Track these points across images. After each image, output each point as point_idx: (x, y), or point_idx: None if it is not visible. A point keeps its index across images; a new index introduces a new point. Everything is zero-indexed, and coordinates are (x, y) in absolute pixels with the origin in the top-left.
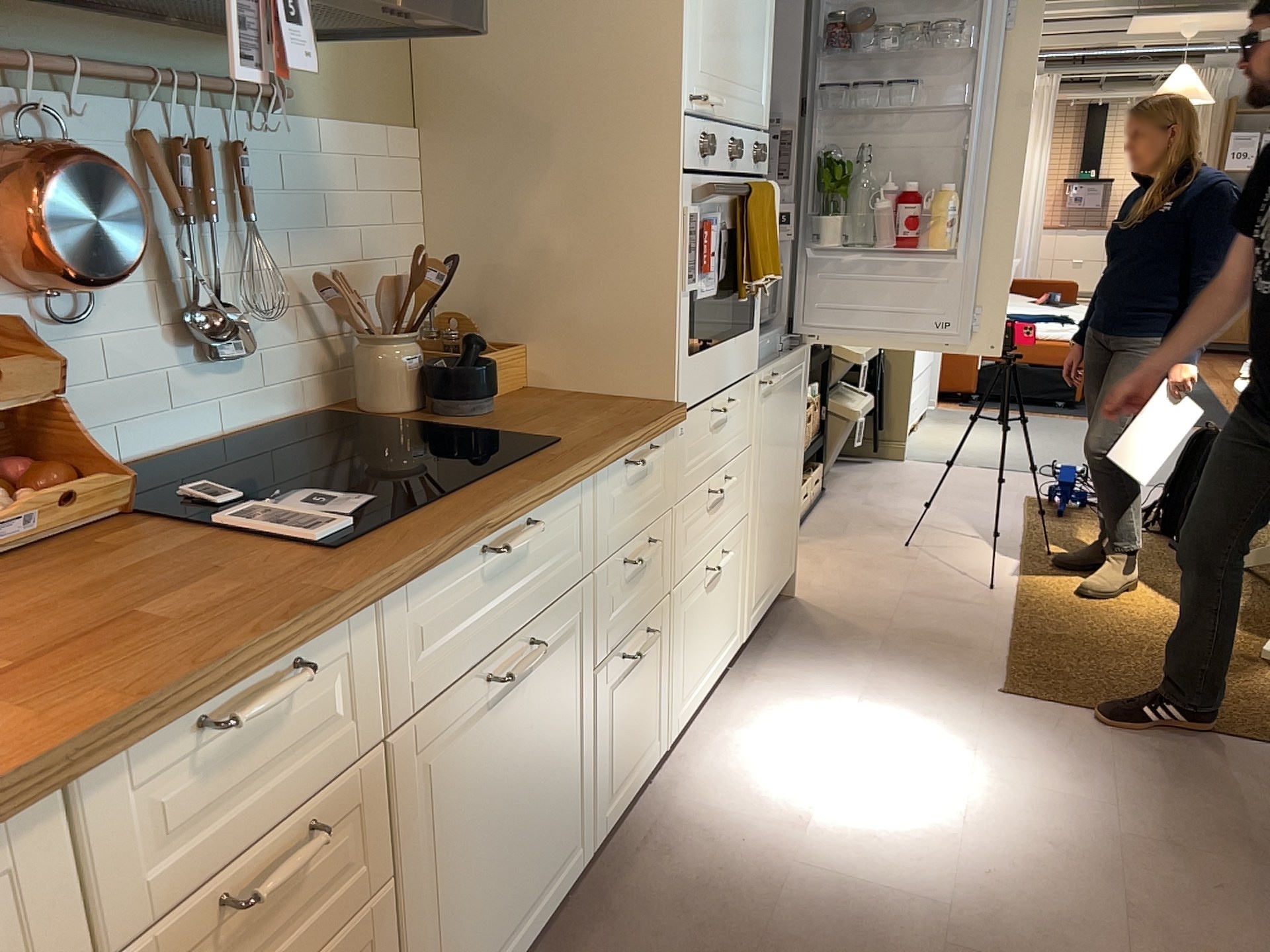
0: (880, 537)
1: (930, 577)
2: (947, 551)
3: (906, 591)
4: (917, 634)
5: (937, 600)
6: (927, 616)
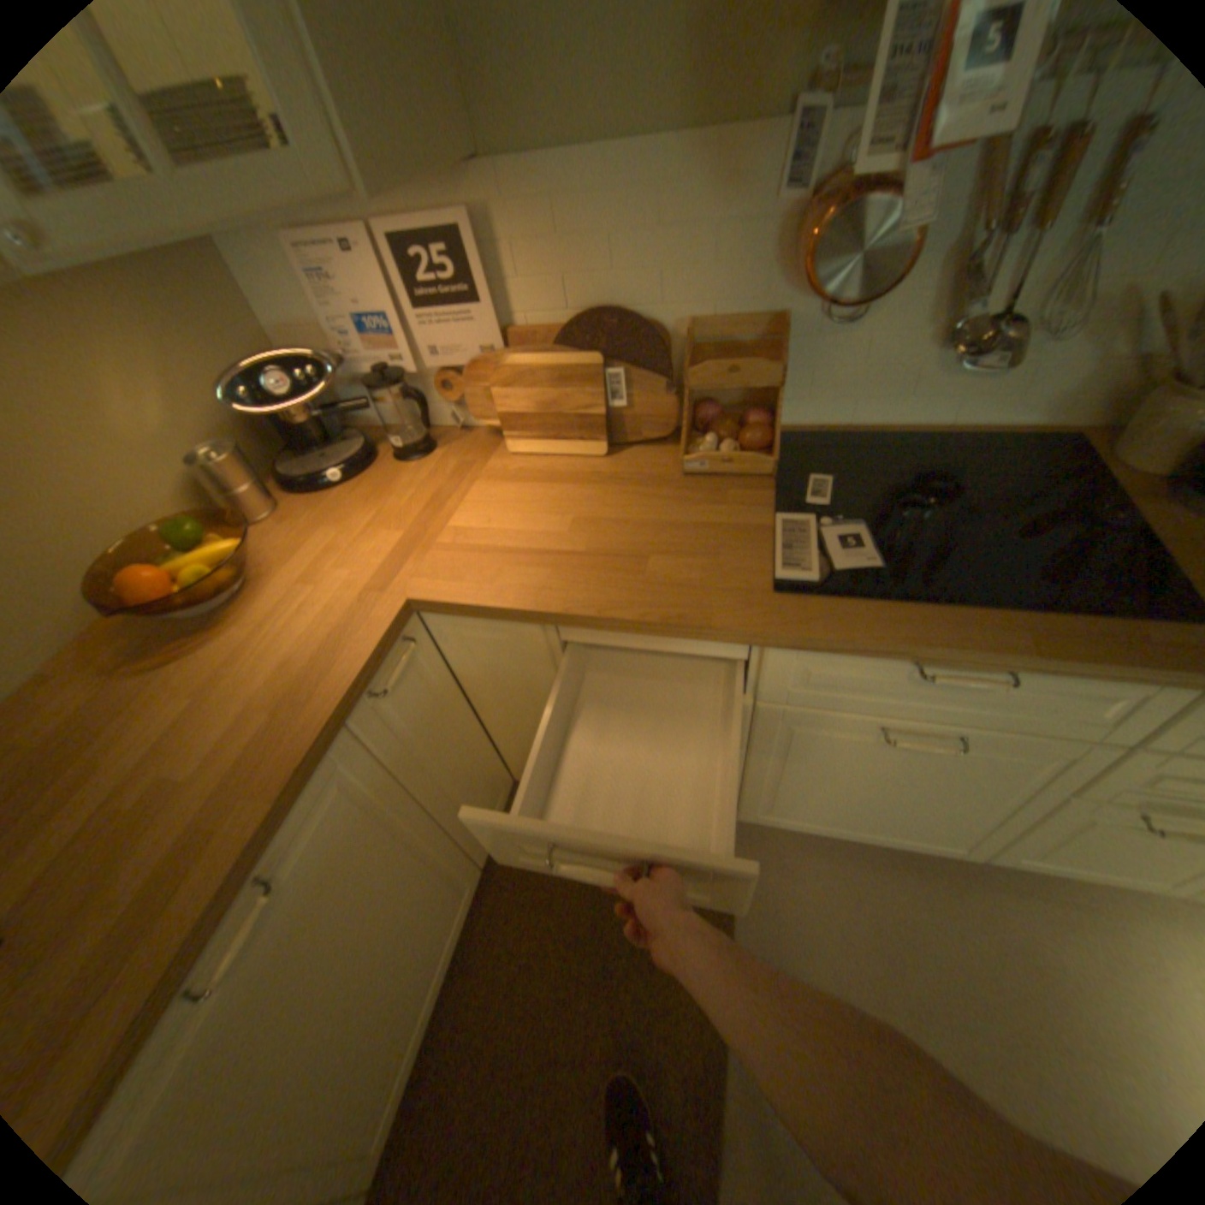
0: None
1: None
2: None
3: None
4: None
5: None
6: None
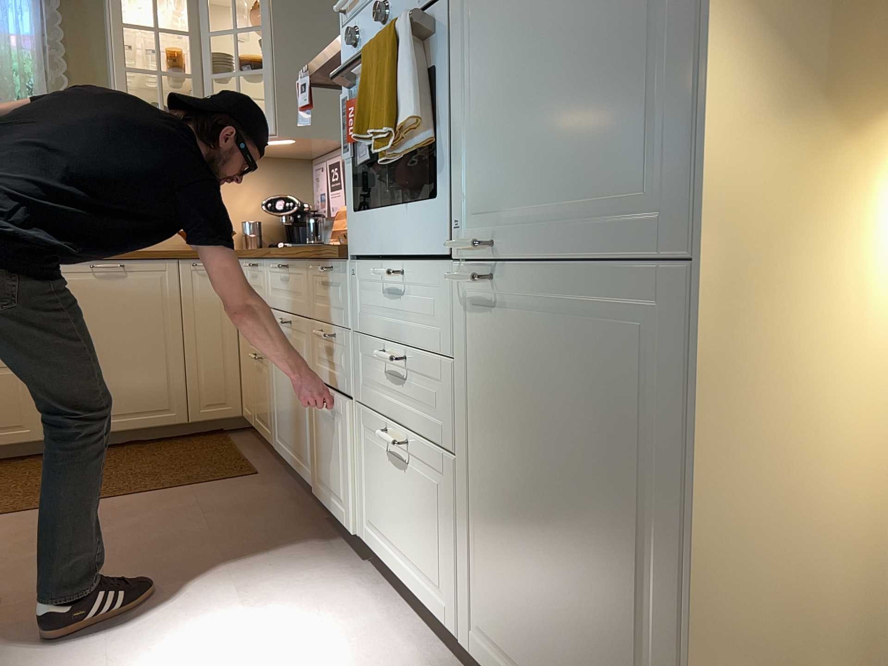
0: None
1: None
2: None
3: None
4: None
5: None
6: None
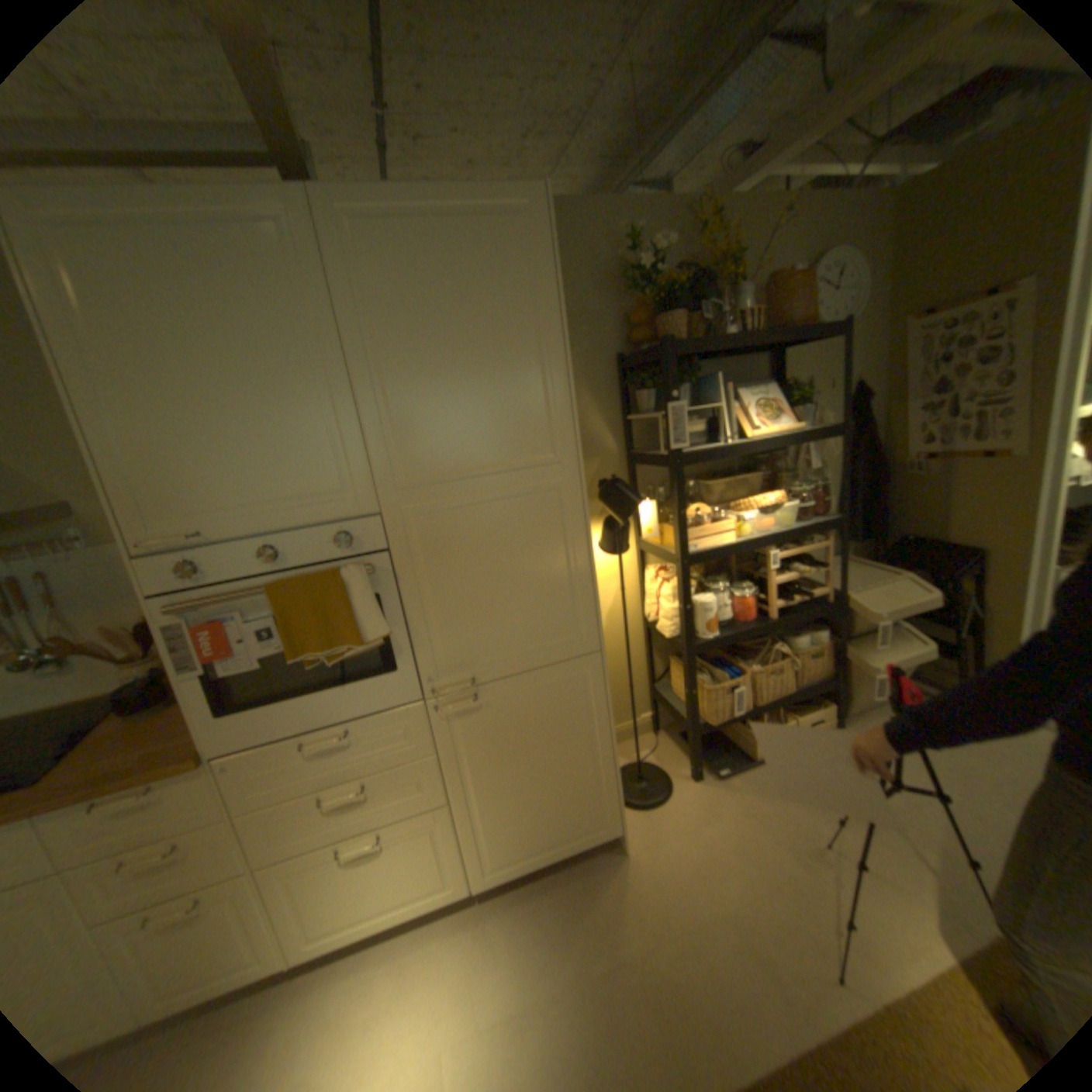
0: (815, 823)
1: (789, 916)
2: (871, 886)
3: (733, 918)
4: (655, 990)
5: (750, 955)
6: (703, 972)
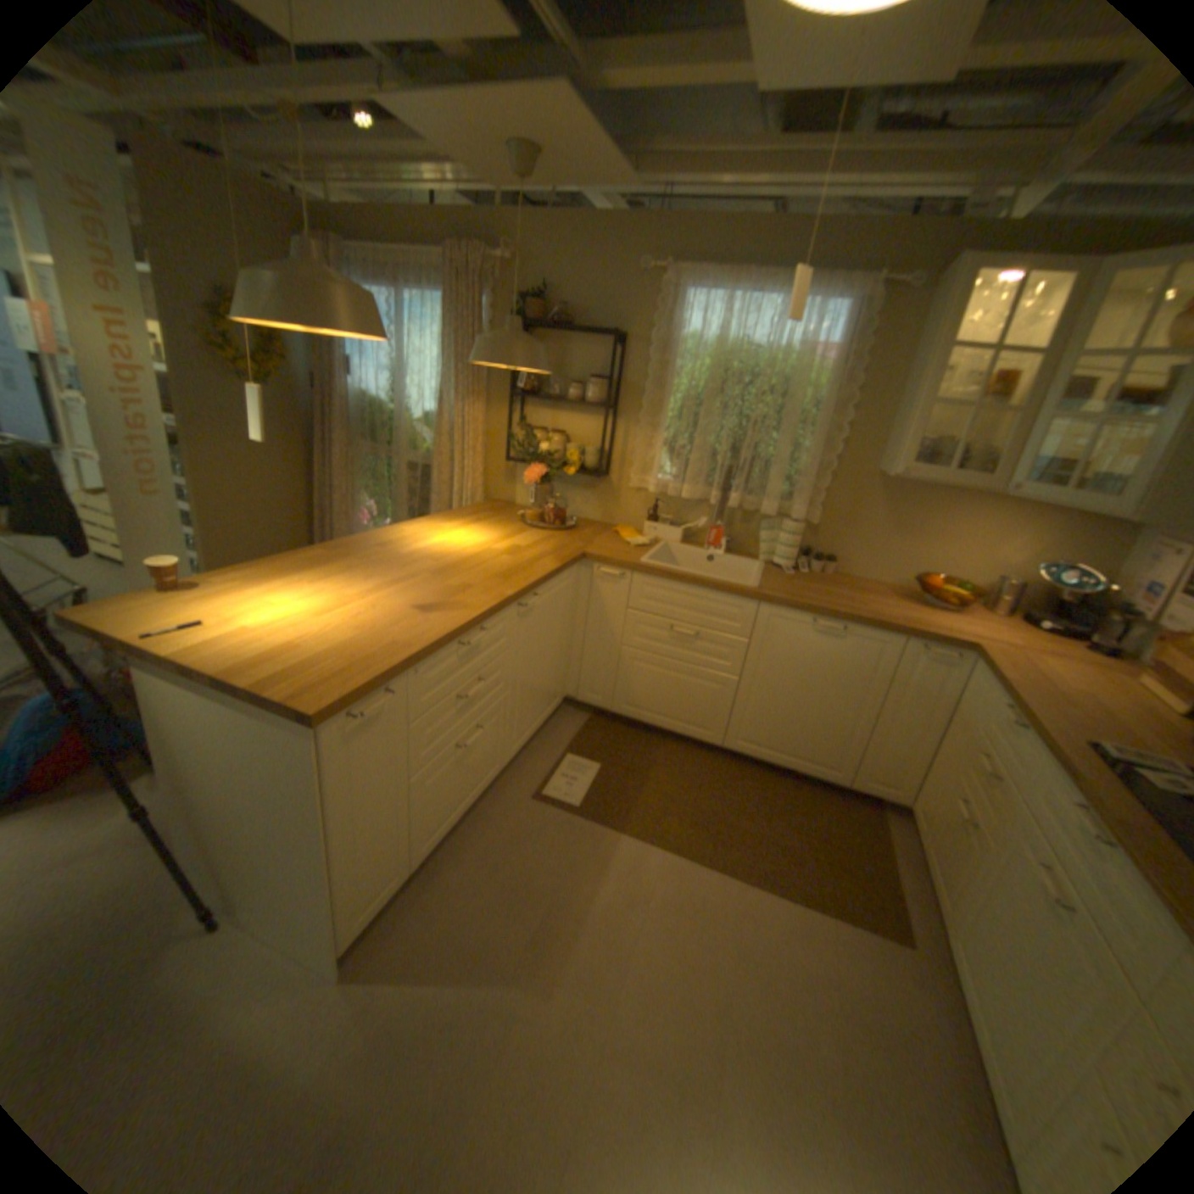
0: None
1: None
2: None
3: None
4: None
5: None
6: None
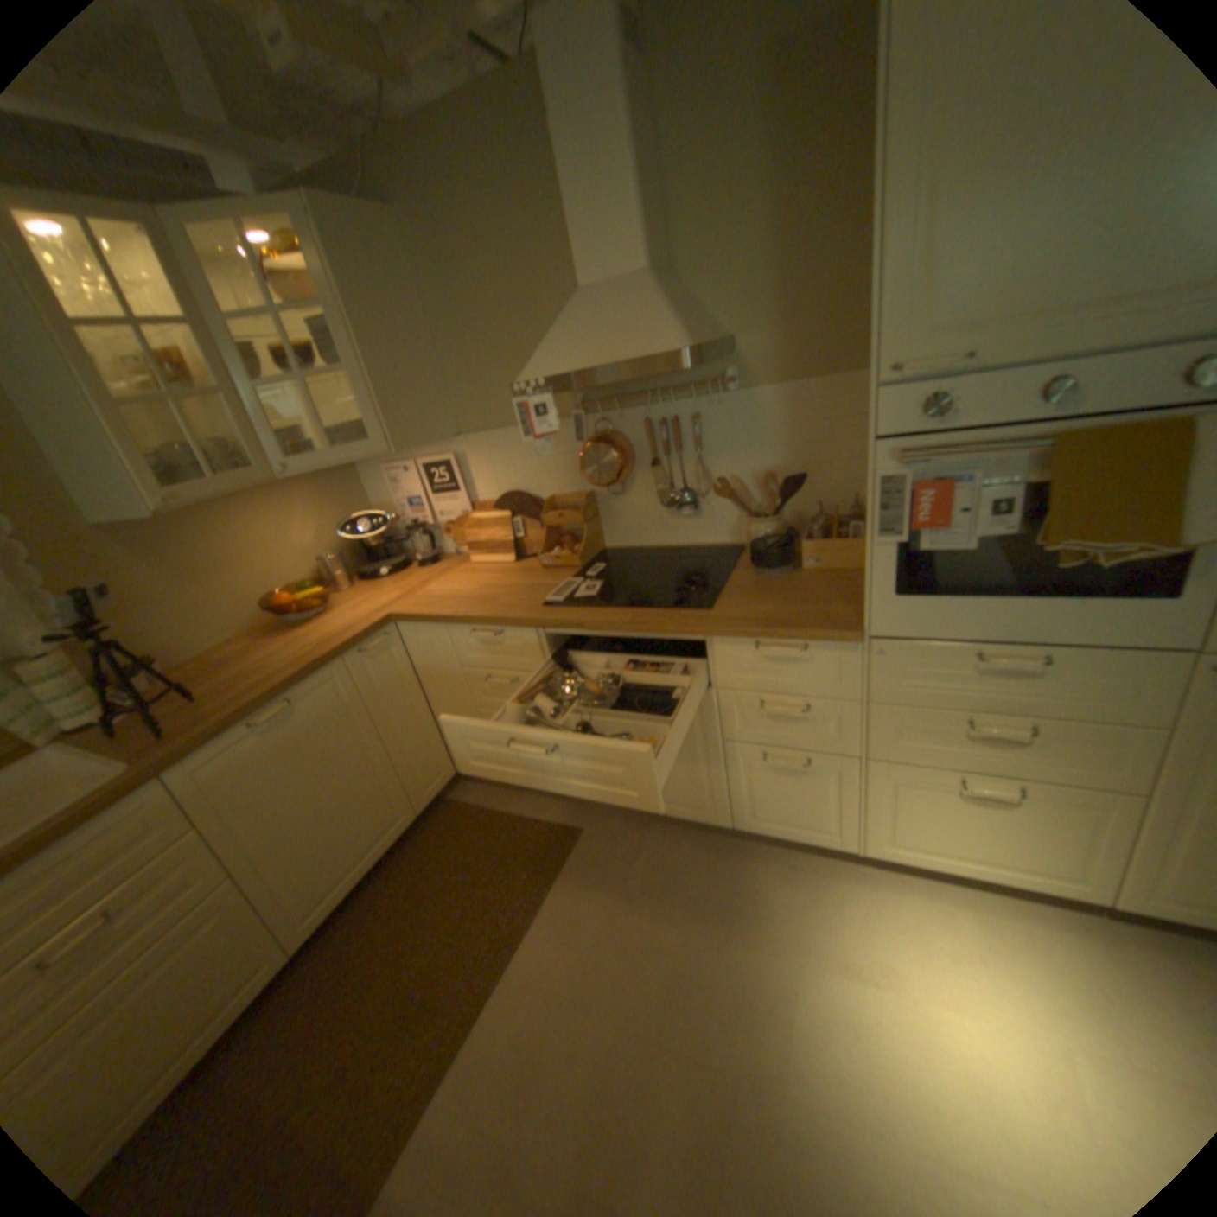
0: None
1: None
2: None
3: None
4: None
5: None
6: None
